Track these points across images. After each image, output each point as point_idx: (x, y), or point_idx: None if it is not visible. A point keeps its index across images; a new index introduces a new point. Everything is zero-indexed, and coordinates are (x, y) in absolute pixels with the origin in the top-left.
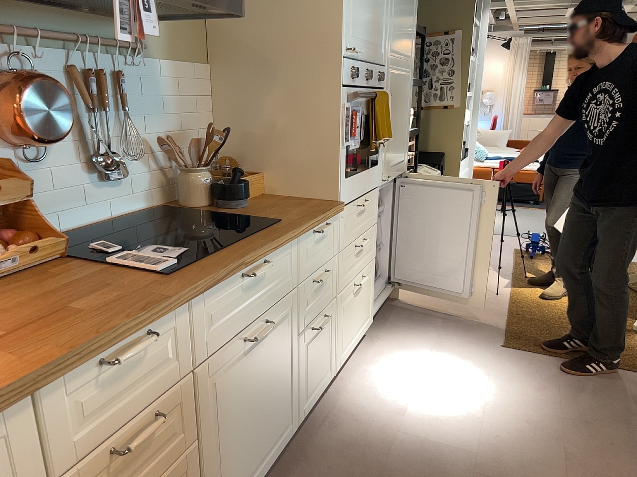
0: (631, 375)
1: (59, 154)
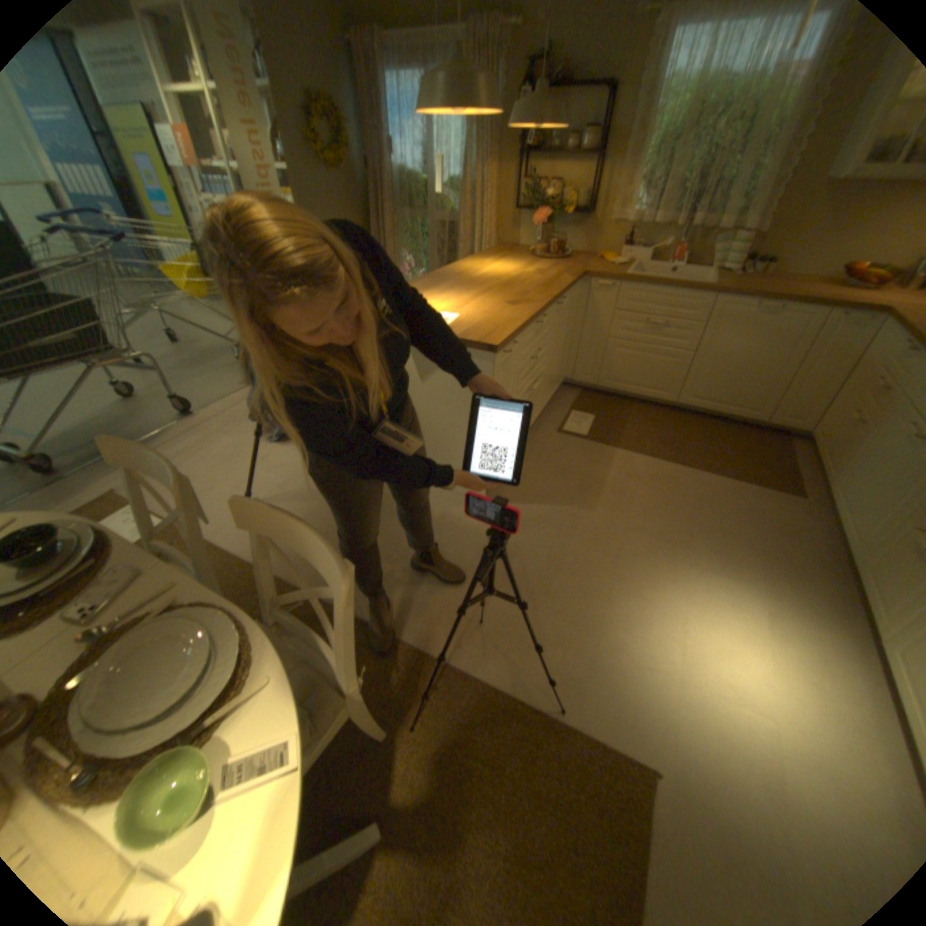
0: (483, 677)
1: None
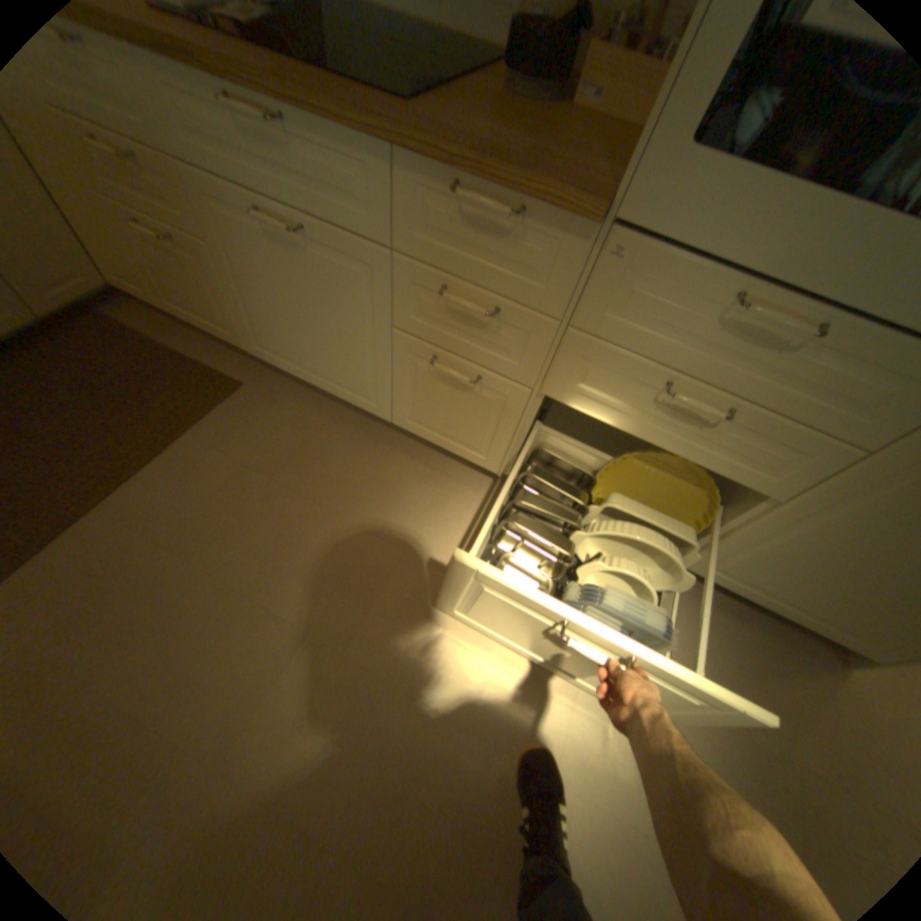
0: None
1: None
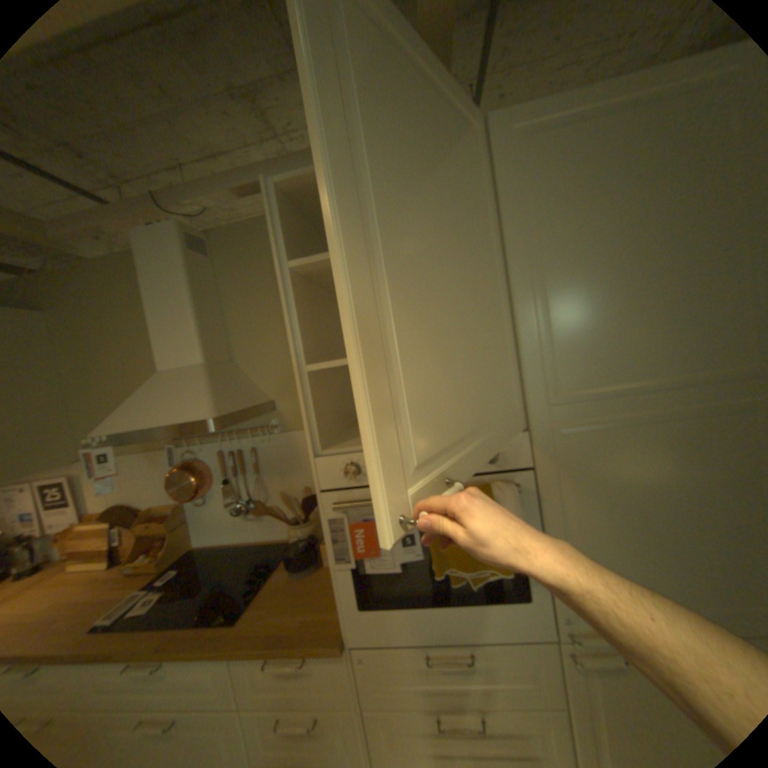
0: None
1: (216, 501)
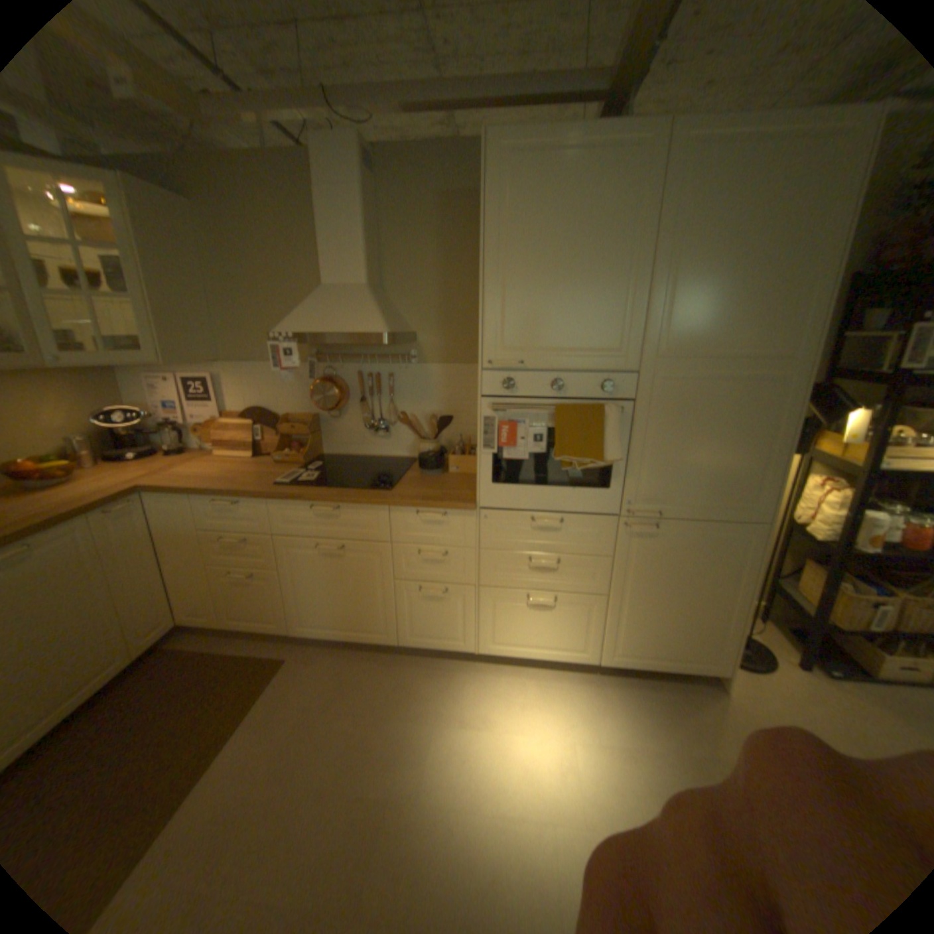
0: None
1: (350, 416)
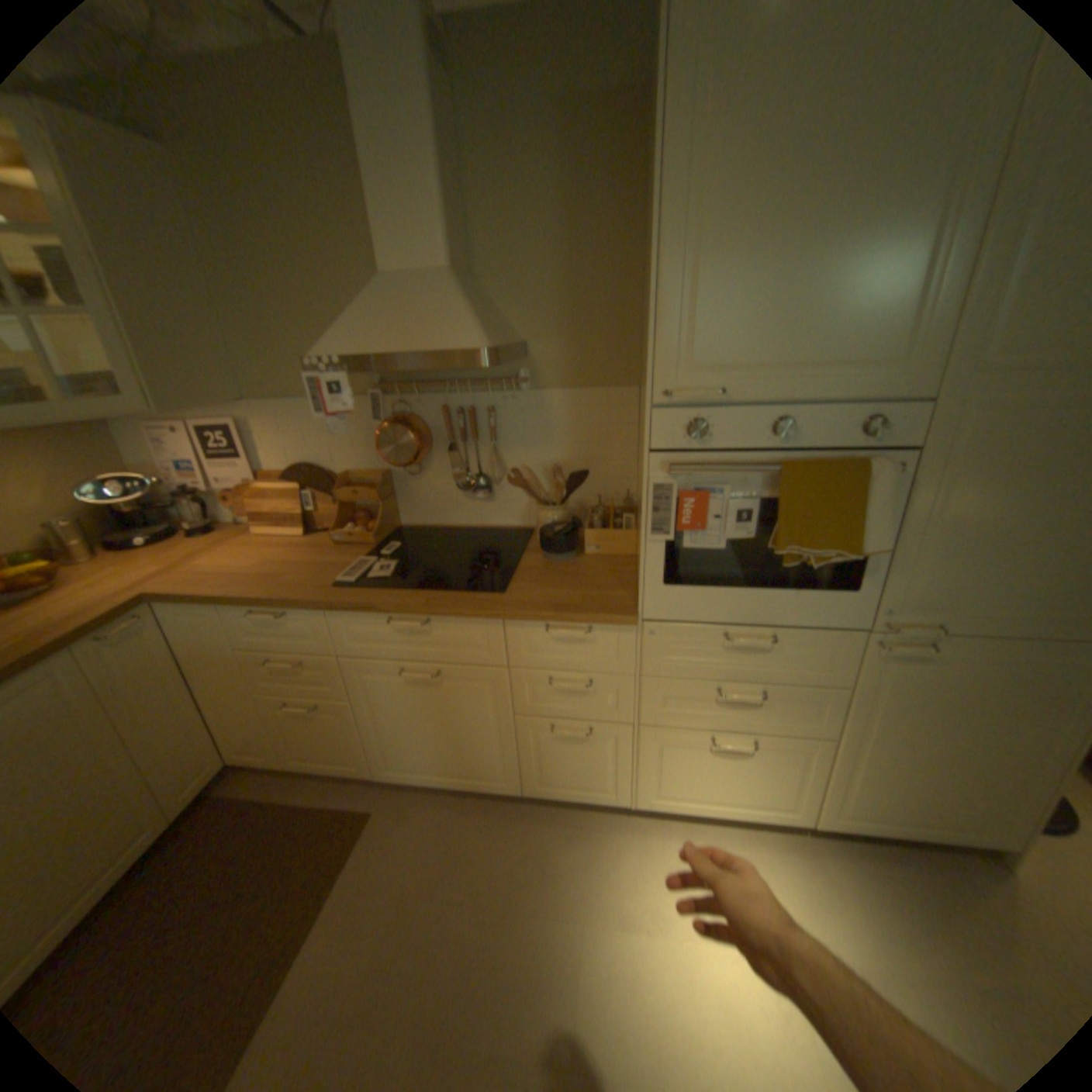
0: None
1: (436, 472)
